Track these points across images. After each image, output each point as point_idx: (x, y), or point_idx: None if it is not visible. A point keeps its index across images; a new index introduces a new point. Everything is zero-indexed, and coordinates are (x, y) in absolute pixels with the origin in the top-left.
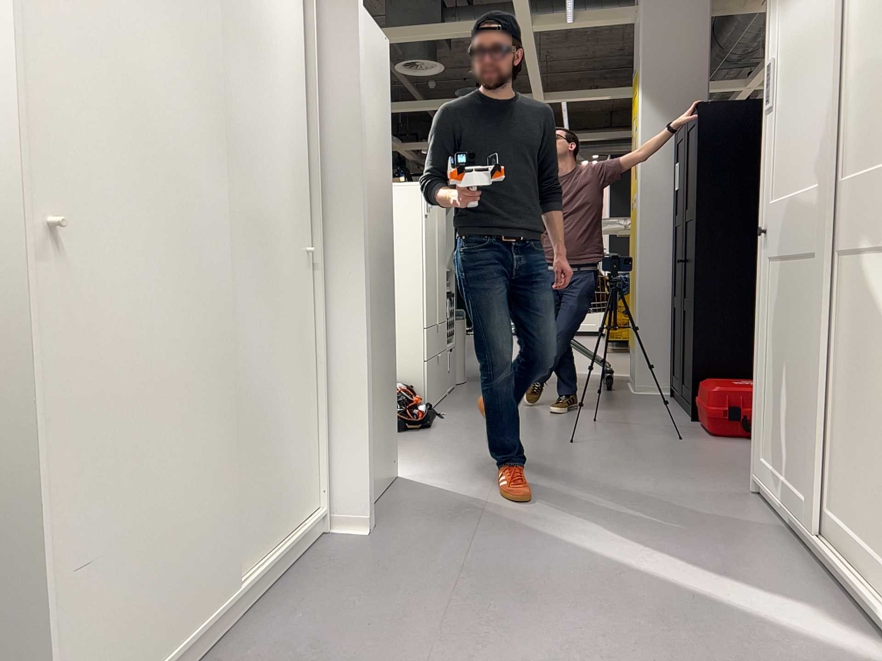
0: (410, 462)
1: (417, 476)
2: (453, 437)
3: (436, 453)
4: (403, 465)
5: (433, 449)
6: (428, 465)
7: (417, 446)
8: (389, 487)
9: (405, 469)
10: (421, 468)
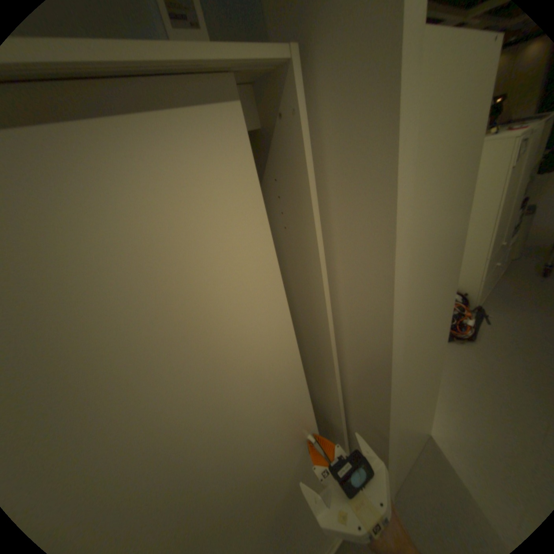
0: (446, 410)
1: (447, 444)
2: (495, 370)
3: (473, 398)
4: (440, 413)
5: (472, 389)
6: (461, 425)
7: (458, 377)
8: (419, 460)
9: (440, 424)
10: (454, 429)
